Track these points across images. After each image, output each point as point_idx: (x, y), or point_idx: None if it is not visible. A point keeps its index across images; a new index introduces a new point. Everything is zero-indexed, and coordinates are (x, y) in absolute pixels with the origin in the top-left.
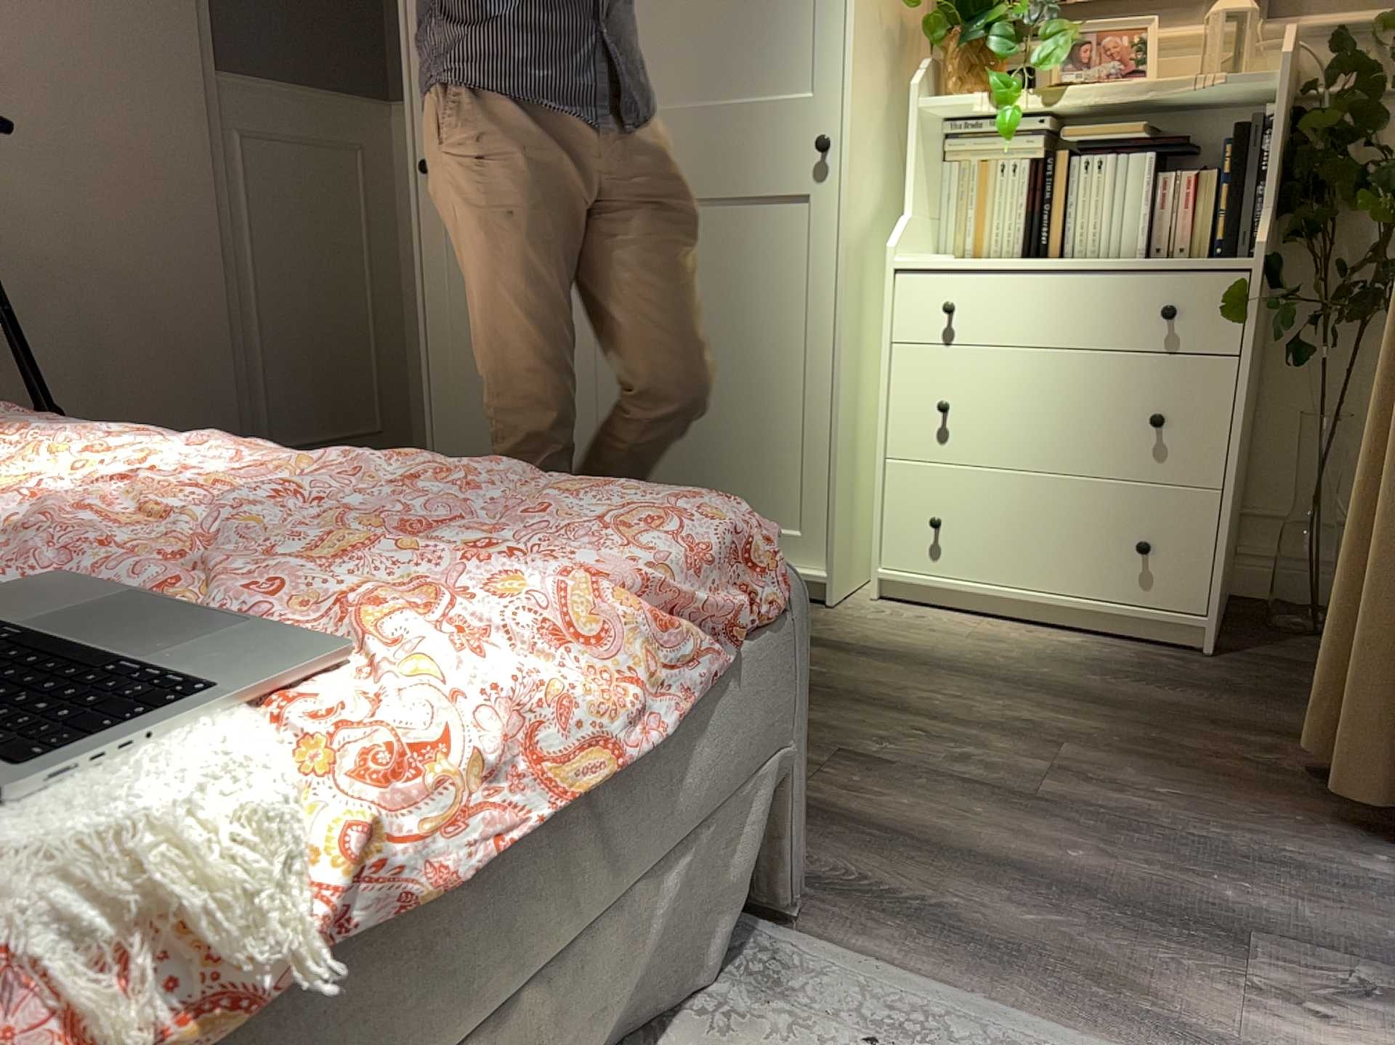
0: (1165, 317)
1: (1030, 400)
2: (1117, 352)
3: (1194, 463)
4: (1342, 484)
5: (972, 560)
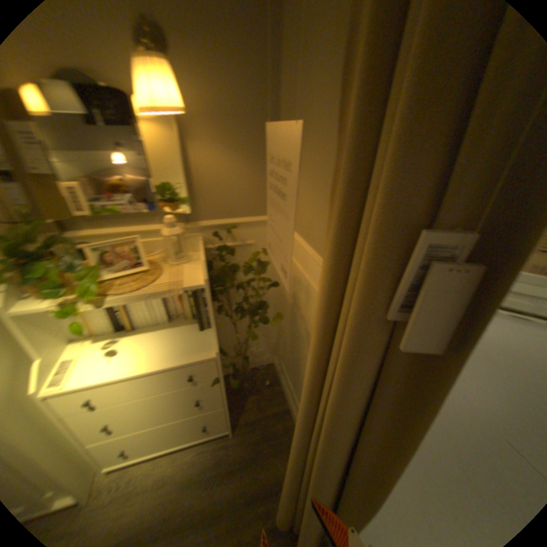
0: (188, 381)
1: (142, 413)
2: (173, 391)
3: (212, 406)
4: (244, 345)
5: (141, 454)
